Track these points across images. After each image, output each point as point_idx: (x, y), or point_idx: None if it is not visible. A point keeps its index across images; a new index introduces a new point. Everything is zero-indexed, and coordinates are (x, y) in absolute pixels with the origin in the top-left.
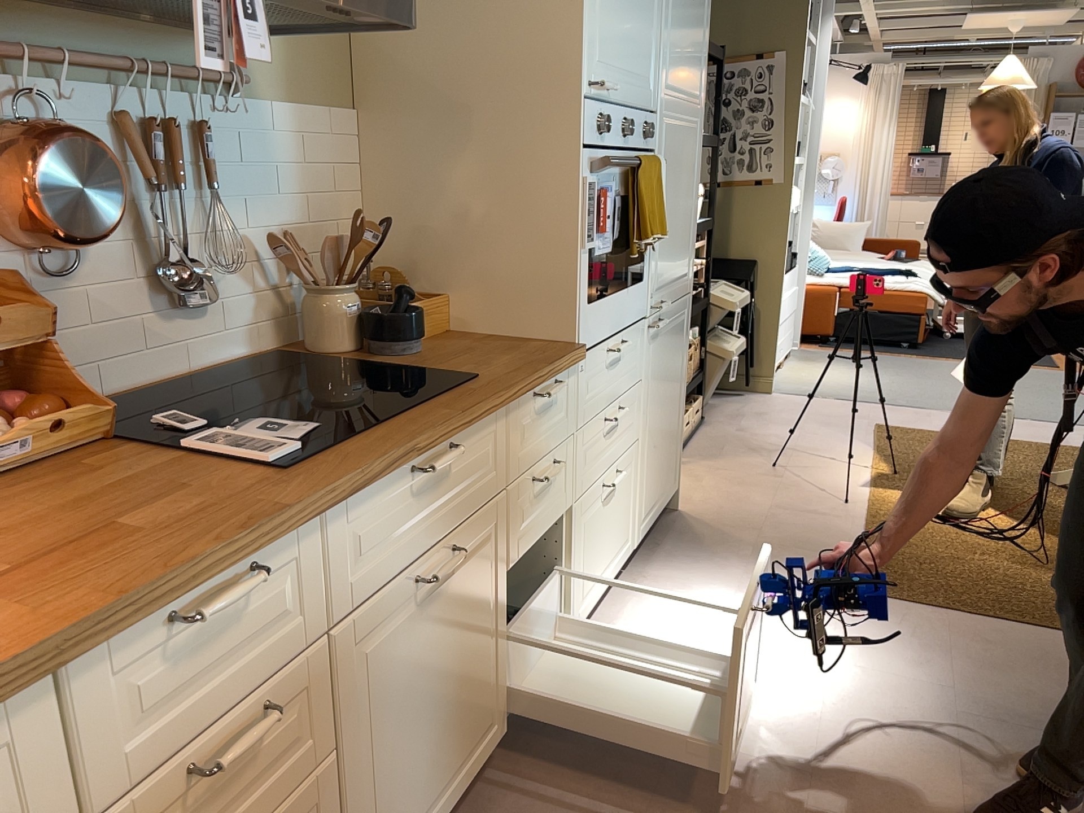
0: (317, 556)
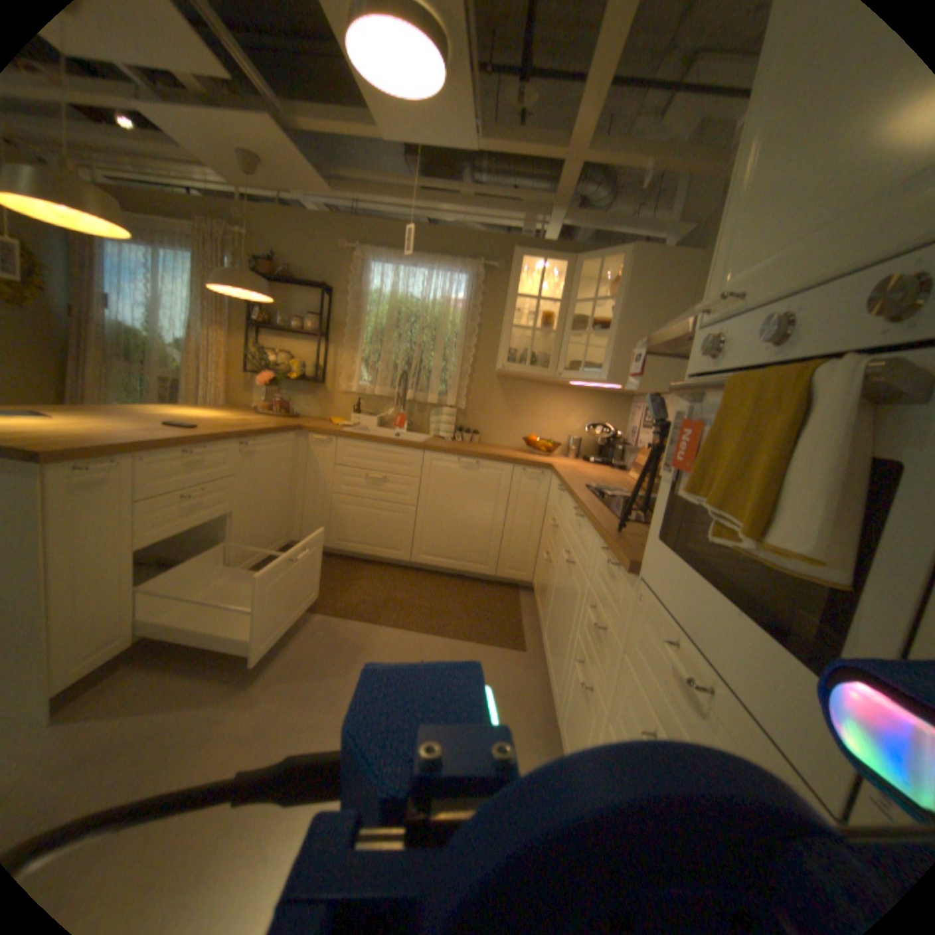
0: (566, 505)
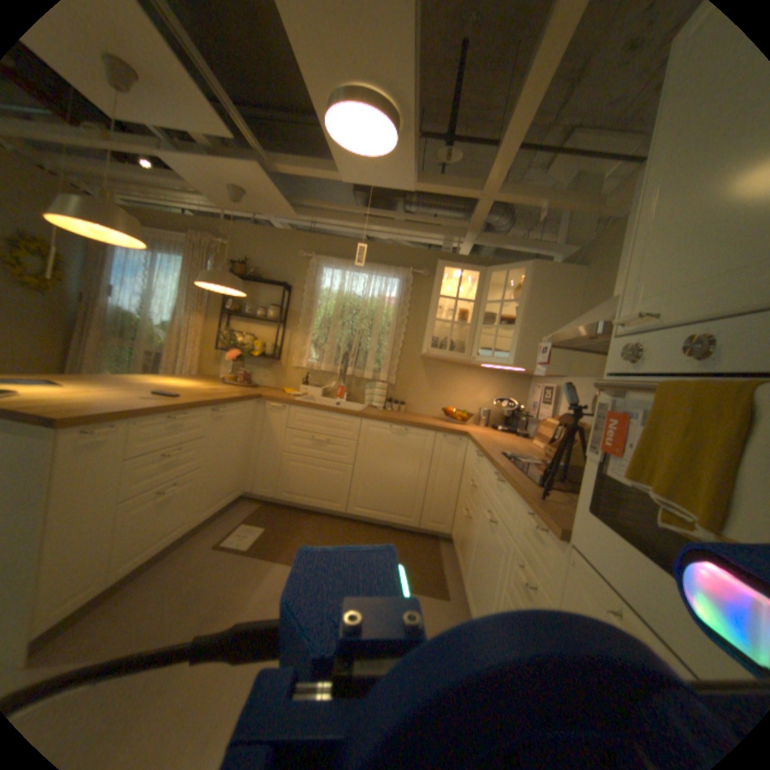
0: (485, 469)
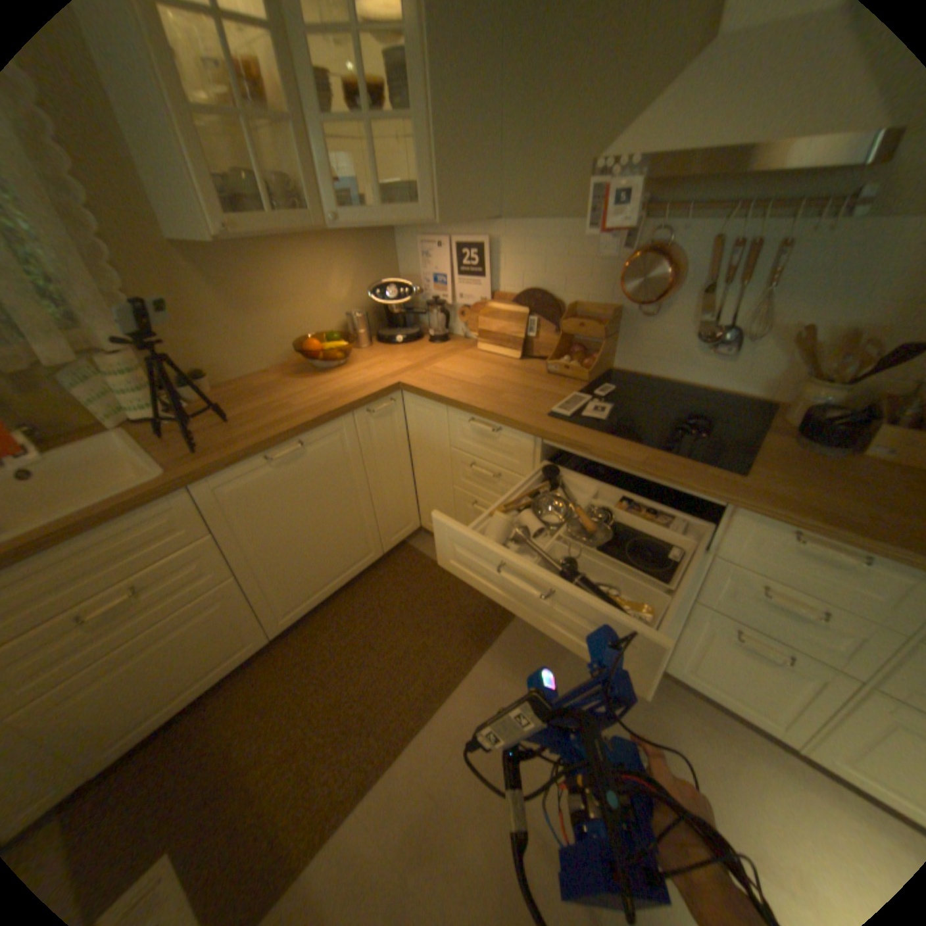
0: (528, 449)
